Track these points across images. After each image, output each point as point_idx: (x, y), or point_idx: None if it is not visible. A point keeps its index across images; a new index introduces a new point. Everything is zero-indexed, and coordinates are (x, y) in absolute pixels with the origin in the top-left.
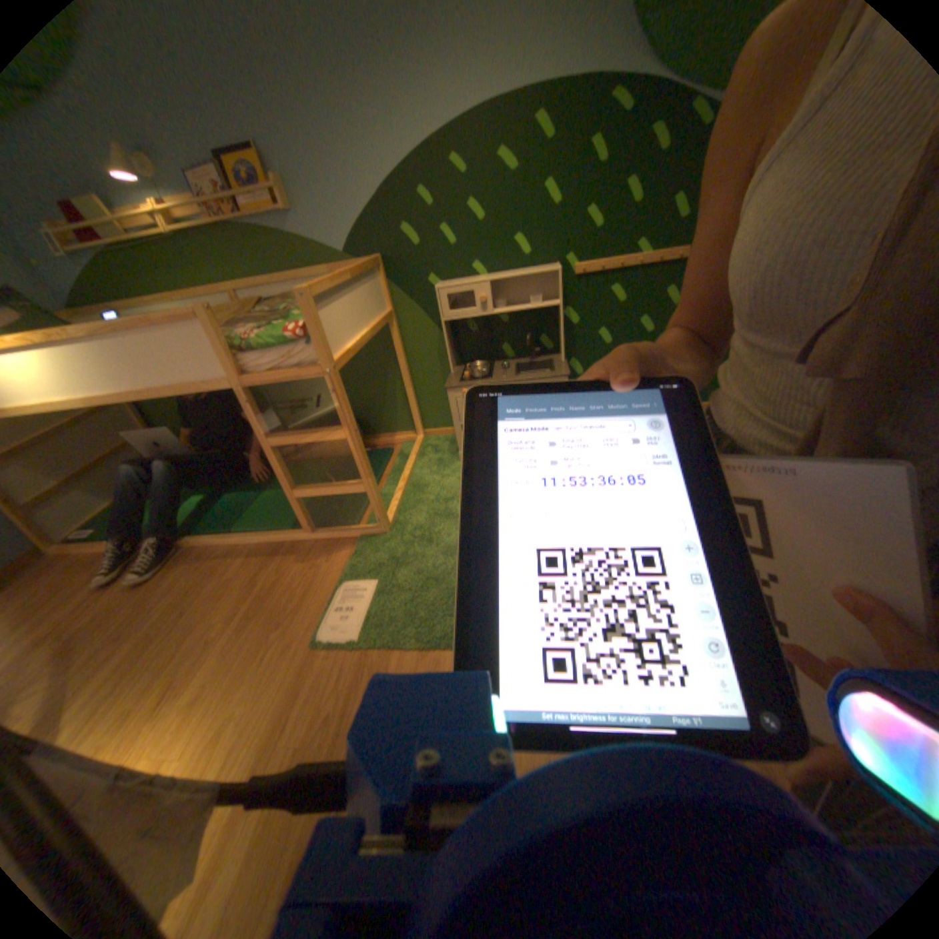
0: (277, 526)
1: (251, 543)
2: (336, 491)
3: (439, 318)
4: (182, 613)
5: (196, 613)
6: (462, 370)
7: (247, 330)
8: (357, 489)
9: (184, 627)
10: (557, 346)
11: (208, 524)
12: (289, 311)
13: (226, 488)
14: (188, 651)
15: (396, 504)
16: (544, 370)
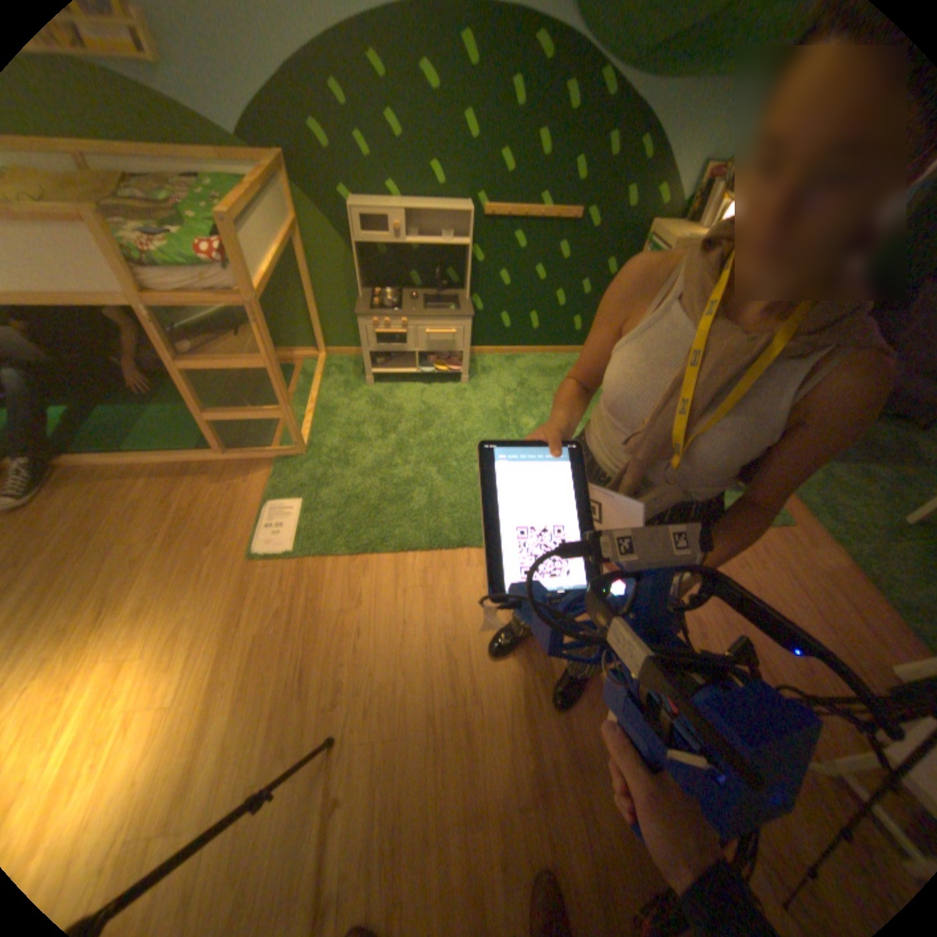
0: (180, 447)
1: (152, 464)
2: (252, 418)
3: (349, 238)
4: (91, 536)
5: (108, 535)
6: (373, 298)
7: (143, 239)
8: (275, 417)
9: (99, 549)
10: (463, 284)
11: (90, 443)
12: (182, 213)
13: (98, 401)
14: (113, 571)
15: (309, 428)
16: (451, 308)
